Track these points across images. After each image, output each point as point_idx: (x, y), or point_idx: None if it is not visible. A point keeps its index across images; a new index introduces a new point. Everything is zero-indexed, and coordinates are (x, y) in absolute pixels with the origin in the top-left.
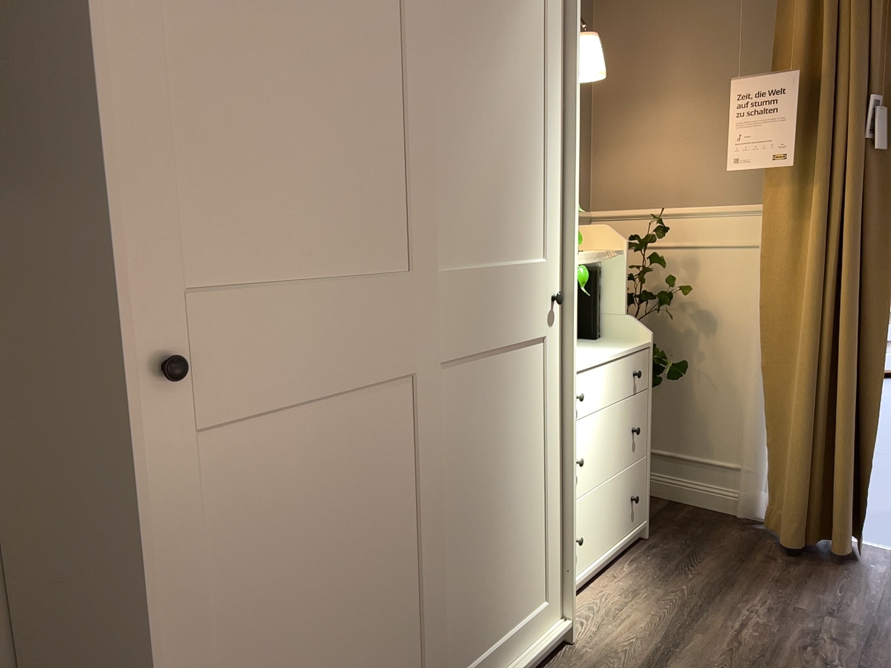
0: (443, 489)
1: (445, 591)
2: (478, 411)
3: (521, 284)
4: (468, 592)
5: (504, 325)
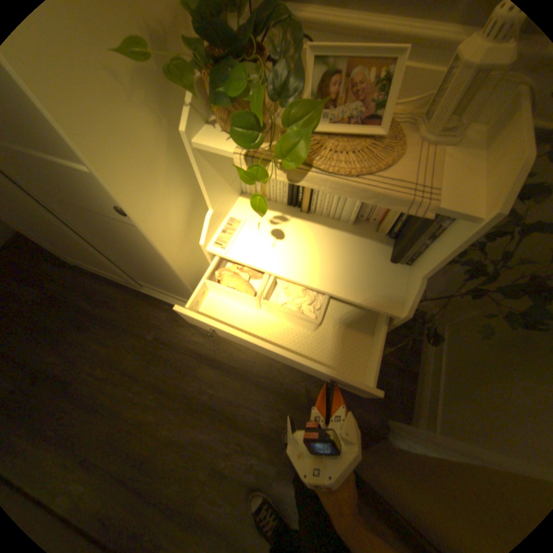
0: (87, 241)
1: (120, 269)
2: (92, 228)
3: (68, 176)
4: (142, 277)
5: (73, 197)
